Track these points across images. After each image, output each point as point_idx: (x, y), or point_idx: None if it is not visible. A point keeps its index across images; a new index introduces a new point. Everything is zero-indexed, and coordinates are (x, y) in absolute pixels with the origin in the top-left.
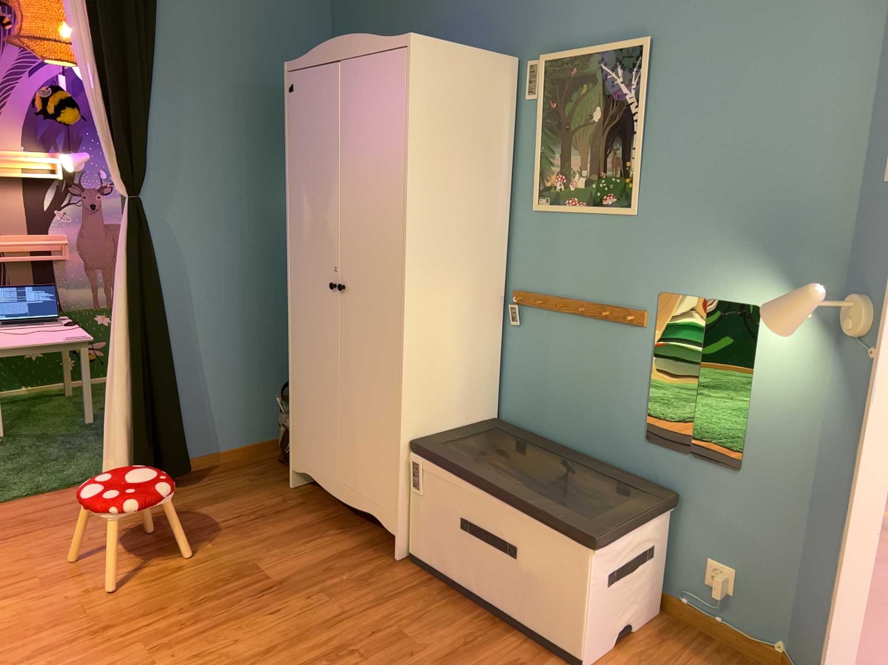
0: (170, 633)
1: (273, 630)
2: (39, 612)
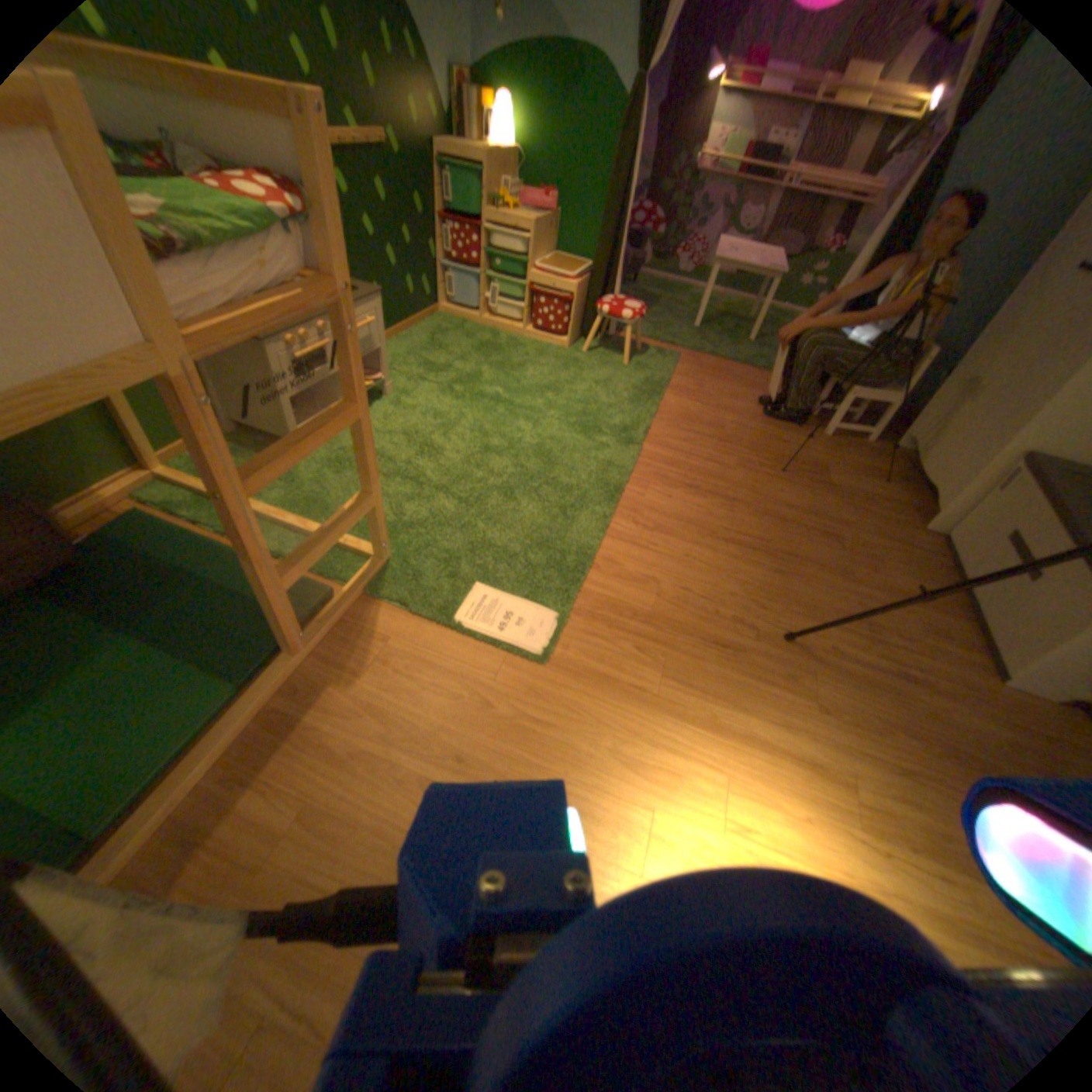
0: (748, 465)
1: (799, 502)
2: (701, 418)
